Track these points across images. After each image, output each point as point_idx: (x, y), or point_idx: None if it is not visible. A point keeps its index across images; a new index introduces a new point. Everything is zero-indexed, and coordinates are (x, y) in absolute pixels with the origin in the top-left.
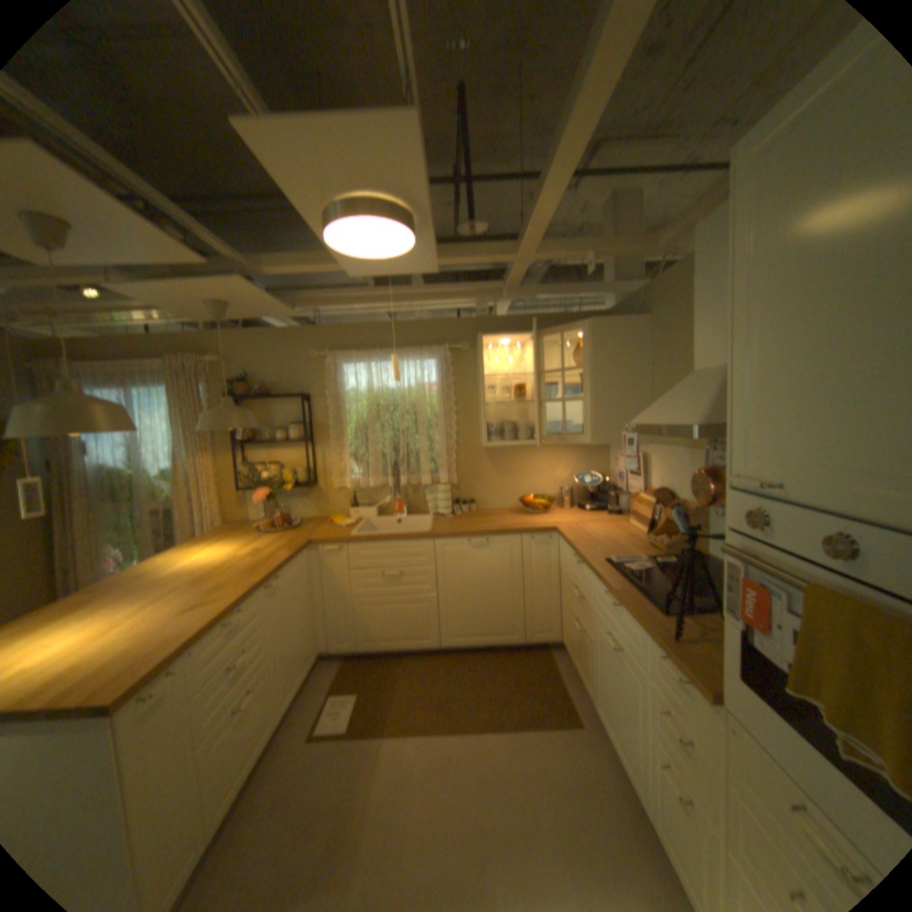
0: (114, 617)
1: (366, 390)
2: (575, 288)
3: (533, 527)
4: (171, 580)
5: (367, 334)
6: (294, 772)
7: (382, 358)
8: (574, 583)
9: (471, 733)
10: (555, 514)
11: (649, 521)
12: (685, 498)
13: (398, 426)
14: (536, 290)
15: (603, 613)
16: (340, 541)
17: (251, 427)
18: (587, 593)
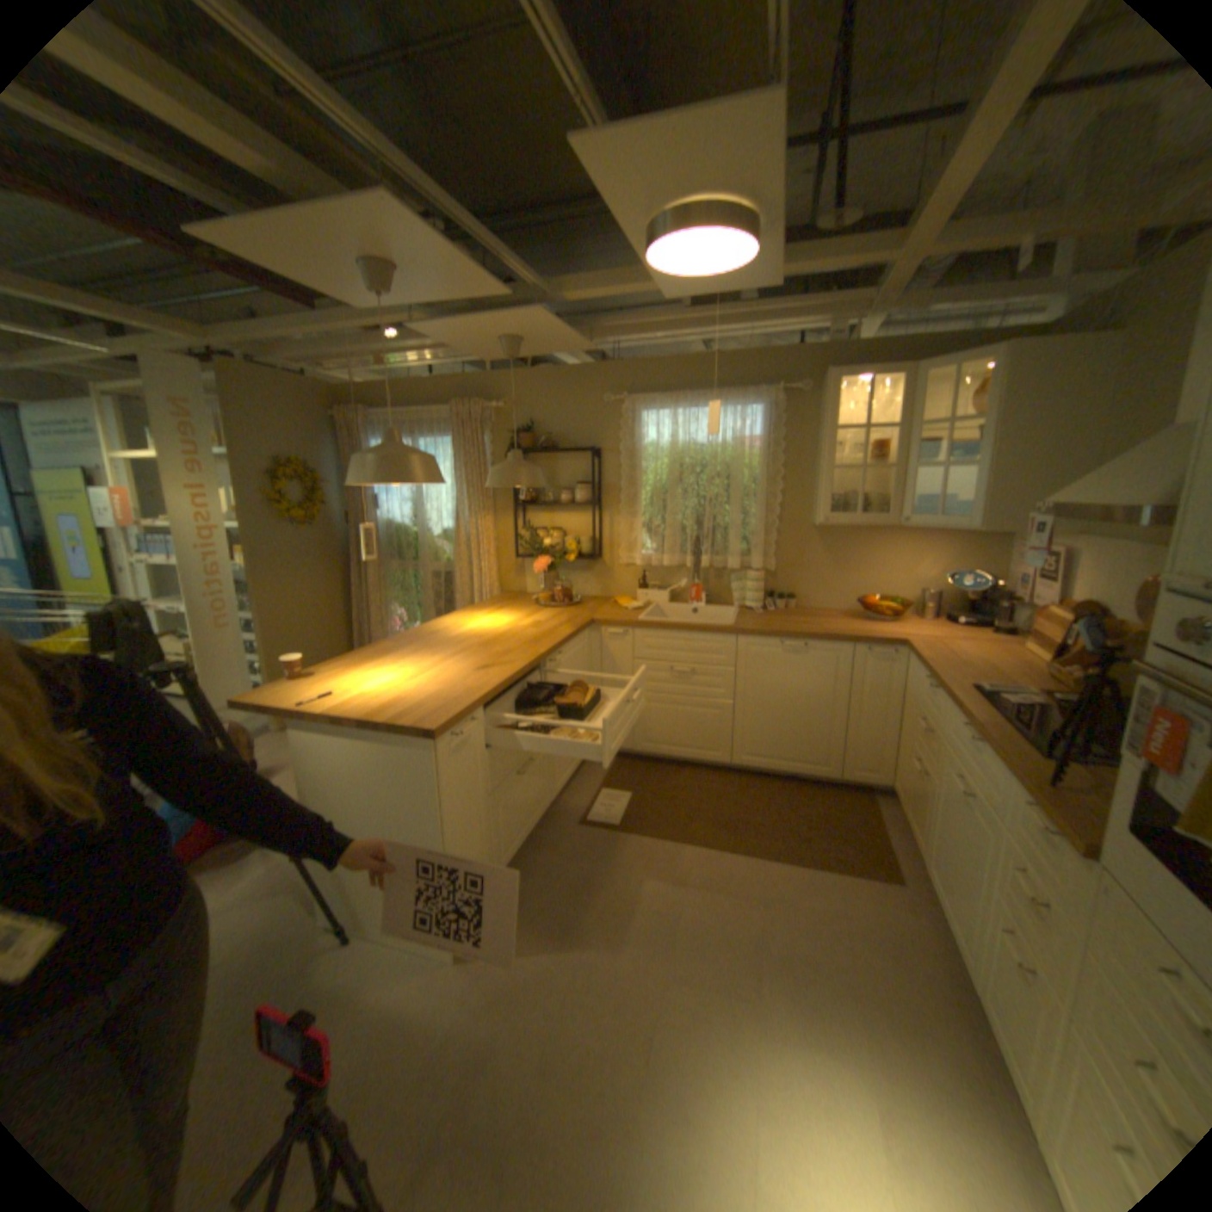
0: (420, 663)
1: (668, 443)
2: (995, 289)
3: (873, 635)
4: (461, 638)
5: (676, 370)
6: (567, 845)
7: (692, 400)
8: (922, 713)
9: (759, 856)
10: (909, 624)
11: (1057, 645)
12: (1125, 618)
13: (704, 490)
14: (928, 296)
15: (957, 751)
16: (626, 623)
17: (537, 484)
18: (938, 725)
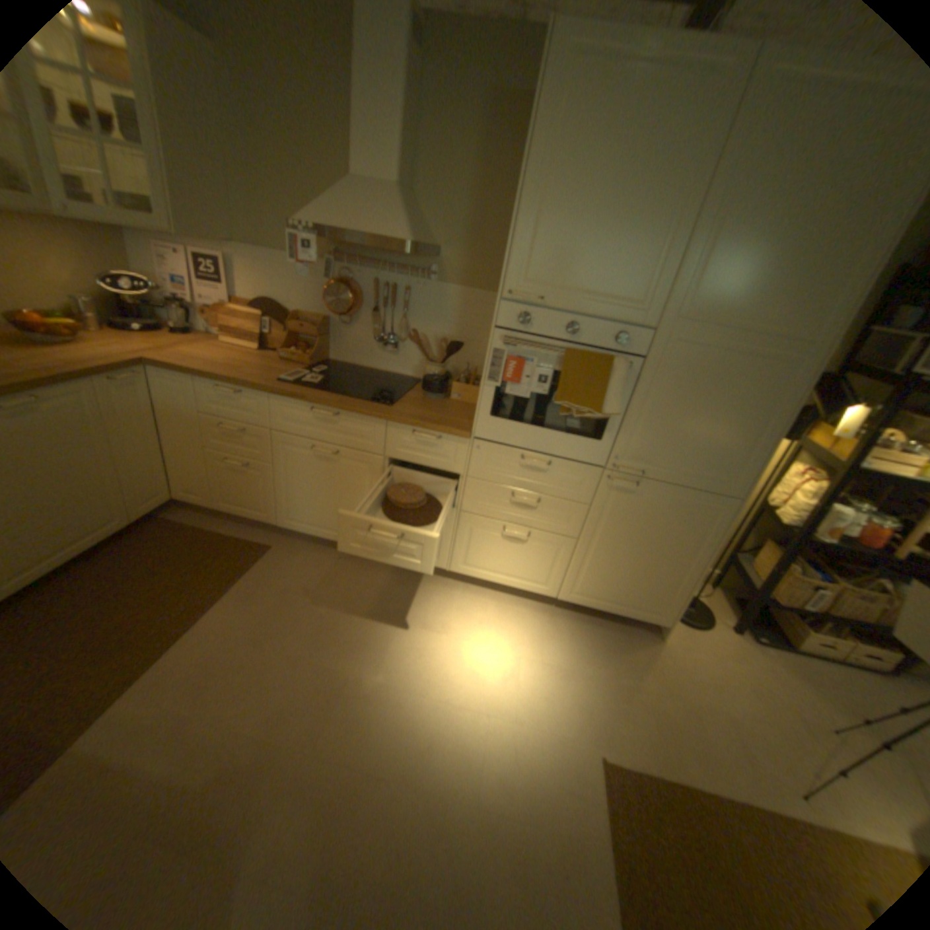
0: None
1: None
2: None
3: (101, 362)
4: None
5: None
6: None
7: None
8: (210, 420)
9: (181, 632)
10: (91, 341)
11: (256, 335)
12: (294, 309)
13: None
14: None
15: (296, 431)
16: None
17: None
18: (251, 422)
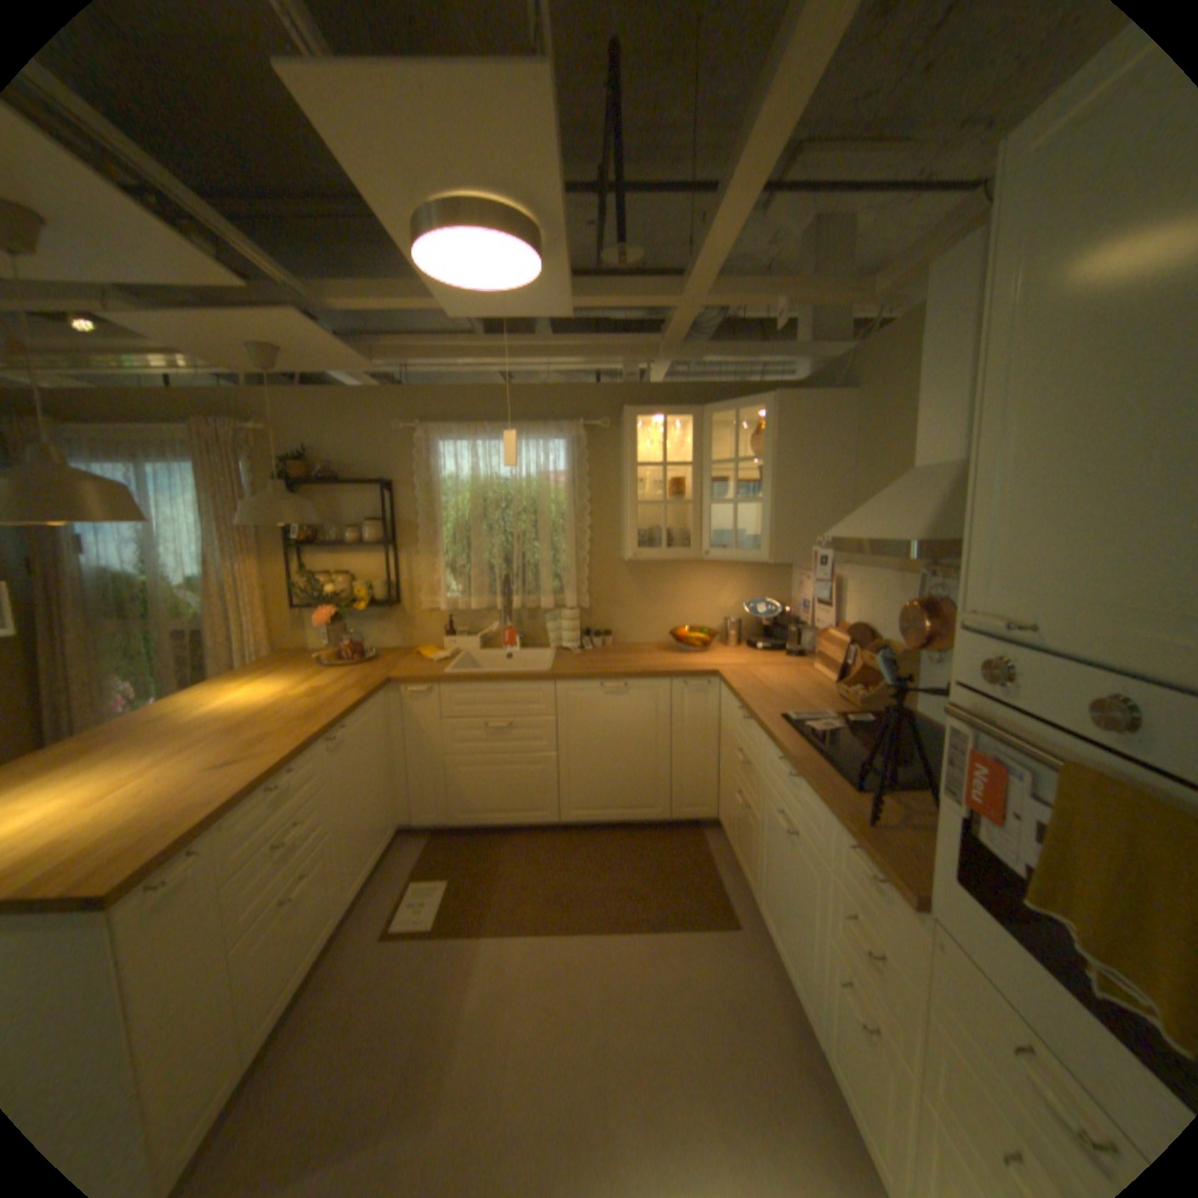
0: (117, 773)
1: (469, 477)
2: (757, 348)
3: (686, 668)
4: (197, 725)
5: (473, 400)
6: (362, 977)
7: (492, 433)
8: (738, 744)
9: (595, 932)
10: (716, 653)
11: (840, 665)
12: (889, 638)
13: (511, 527)
14: (705, 349)
15: (775, 785)
16: (430, 680)
17: (310, 522)
18: (754, 757)
